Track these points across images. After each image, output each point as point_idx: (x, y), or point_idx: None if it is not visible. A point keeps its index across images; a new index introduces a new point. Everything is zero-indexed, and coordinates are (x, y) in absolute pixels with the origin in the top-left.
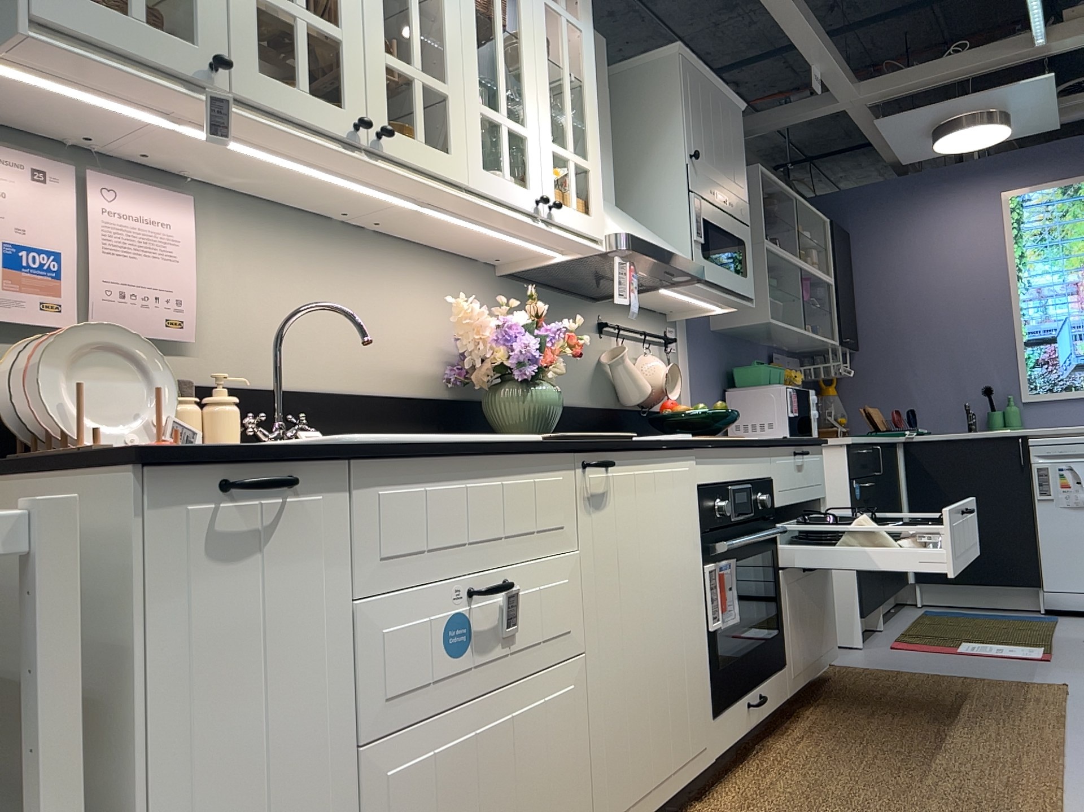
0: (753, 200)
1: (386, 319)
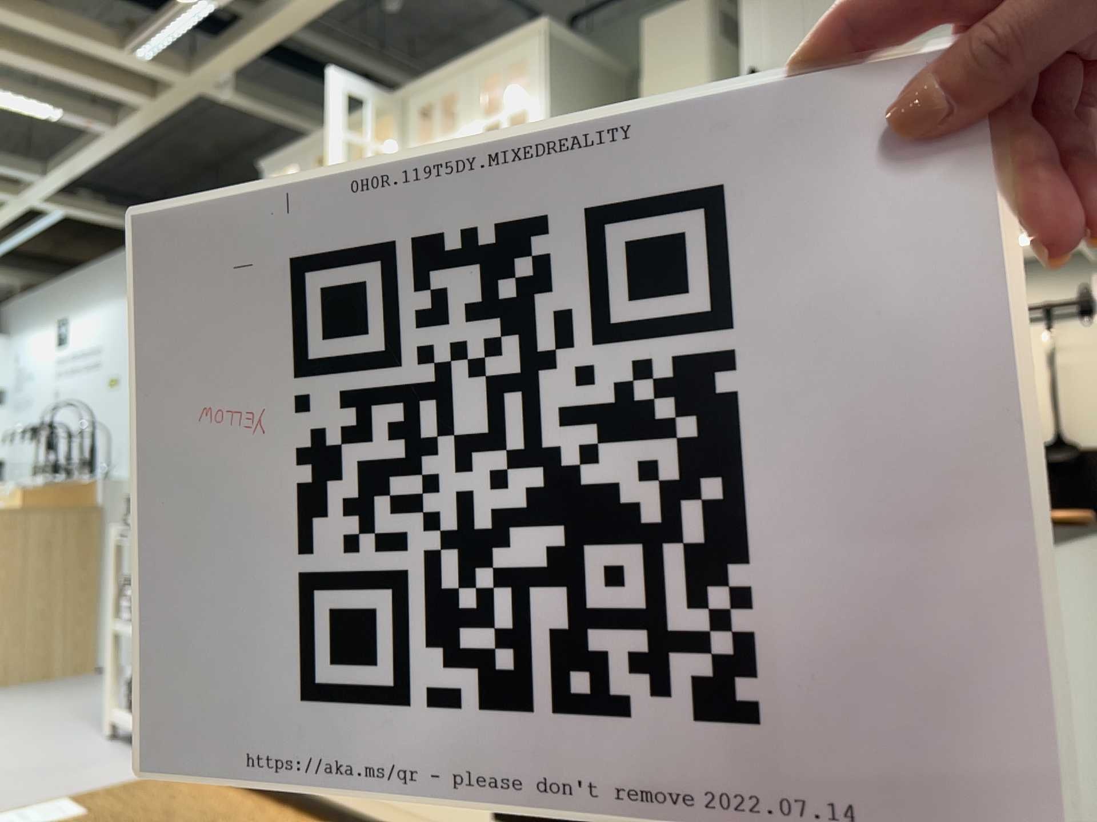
0: None
1: None
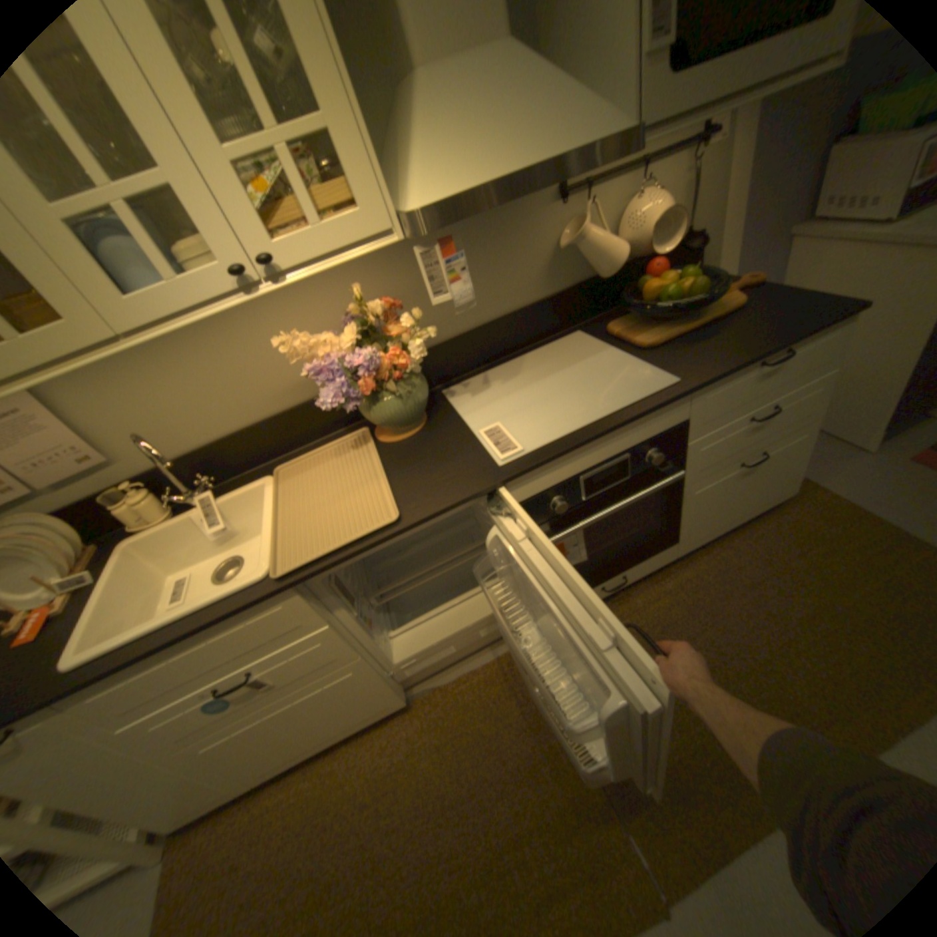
0: None
1: (256, 353)
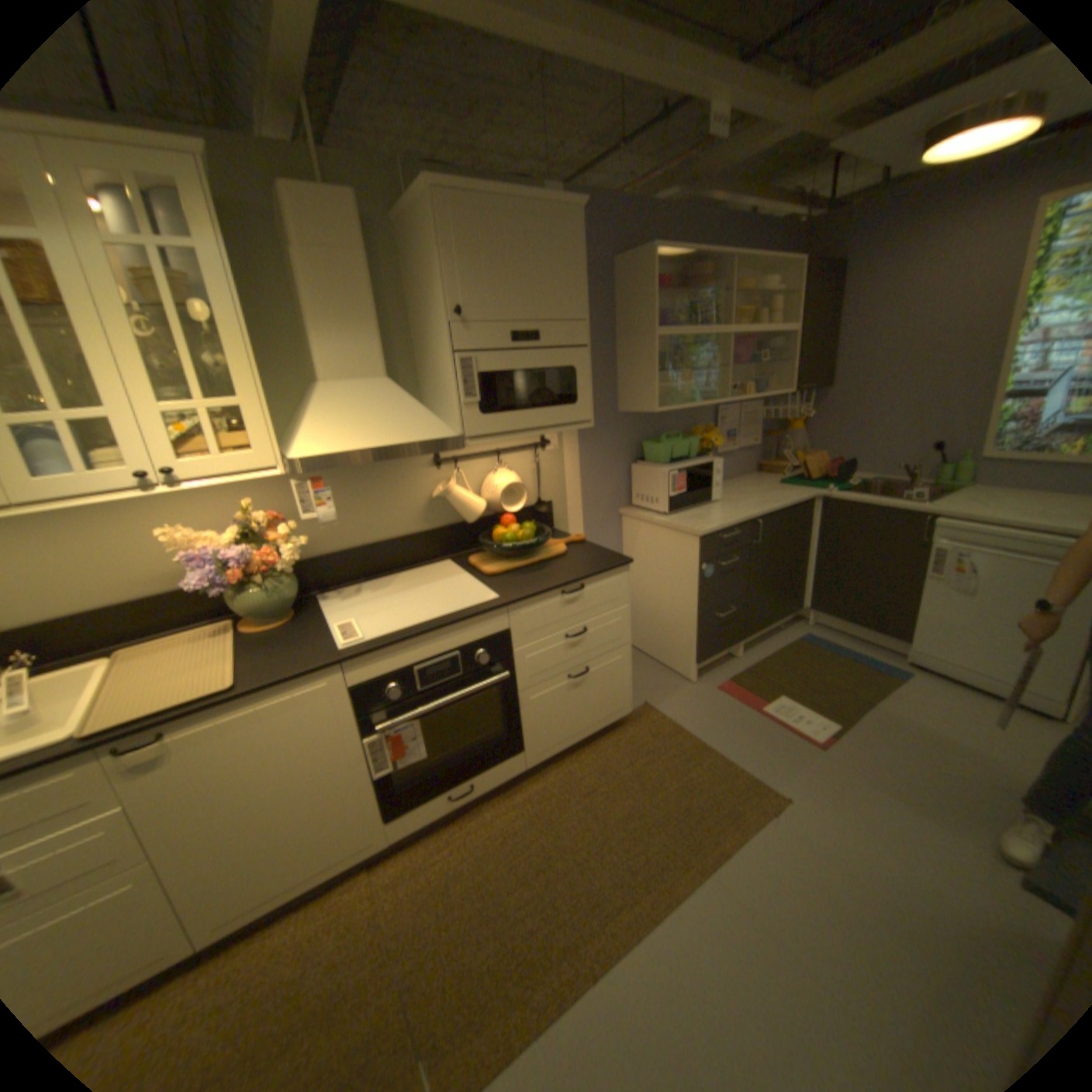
0: (649, 282)
1: (133, 541)
